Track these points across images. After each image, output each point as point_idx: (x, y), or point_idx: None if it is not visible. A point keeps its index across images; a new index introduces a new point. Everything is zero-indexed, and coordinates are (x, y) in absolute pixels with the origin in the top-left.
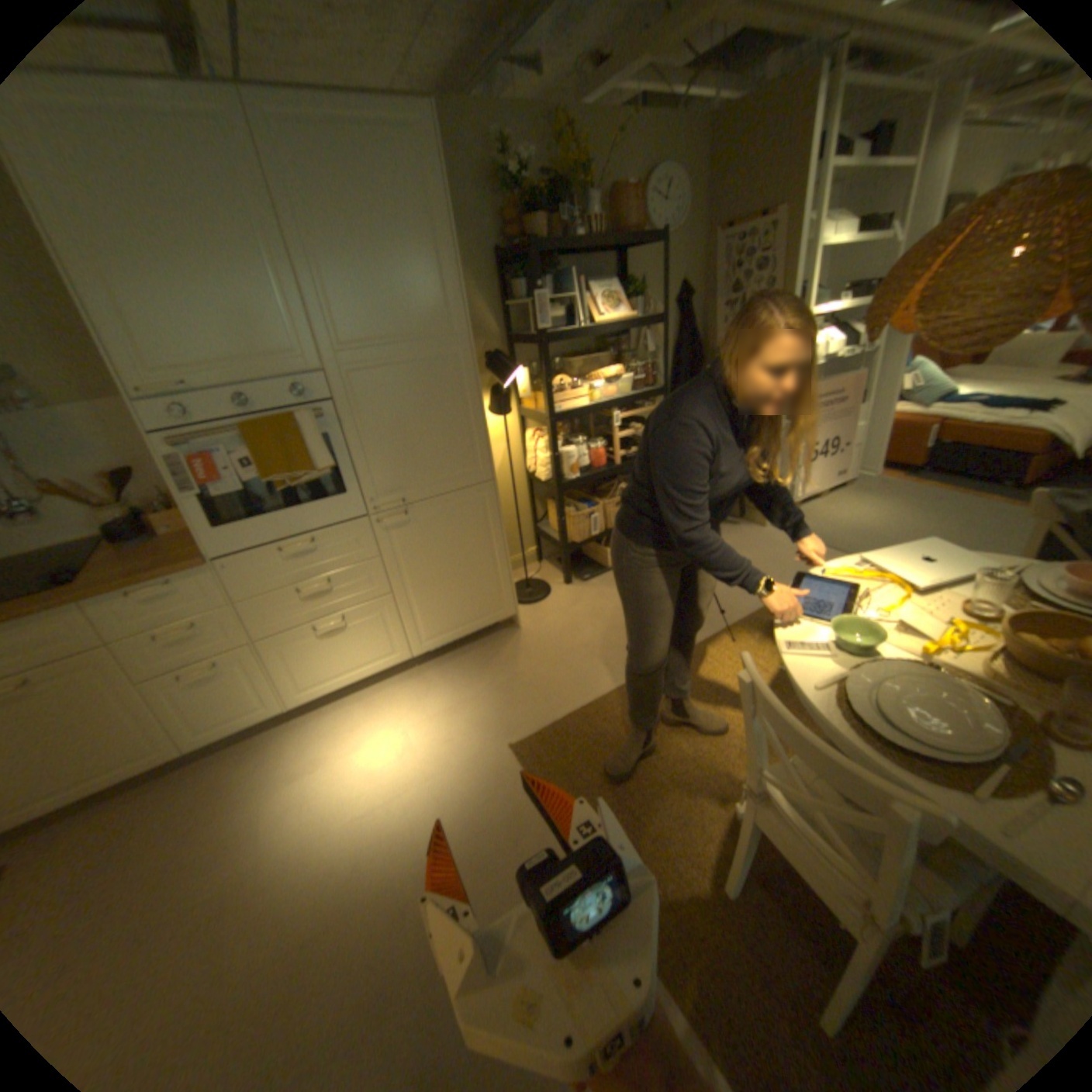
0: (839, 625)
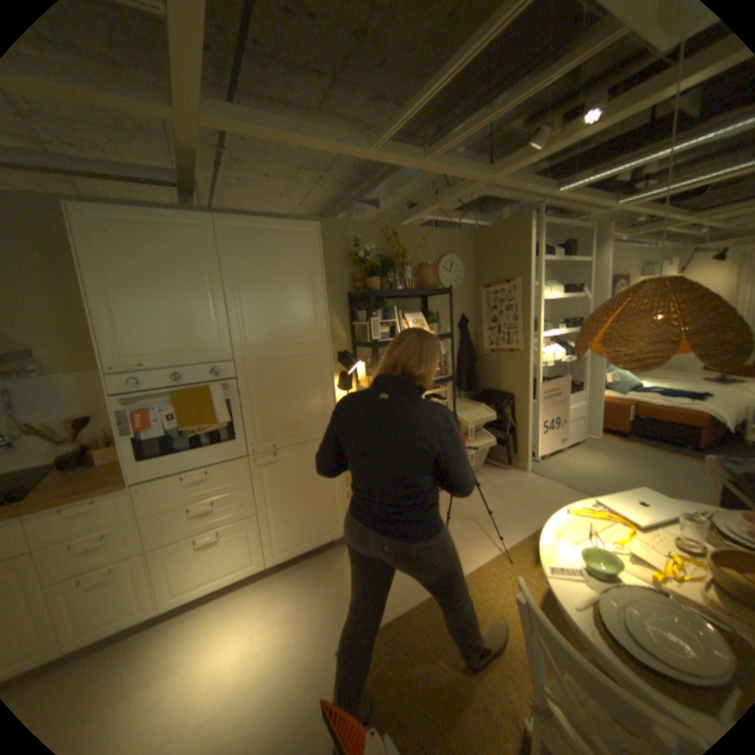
0: (588, 555)
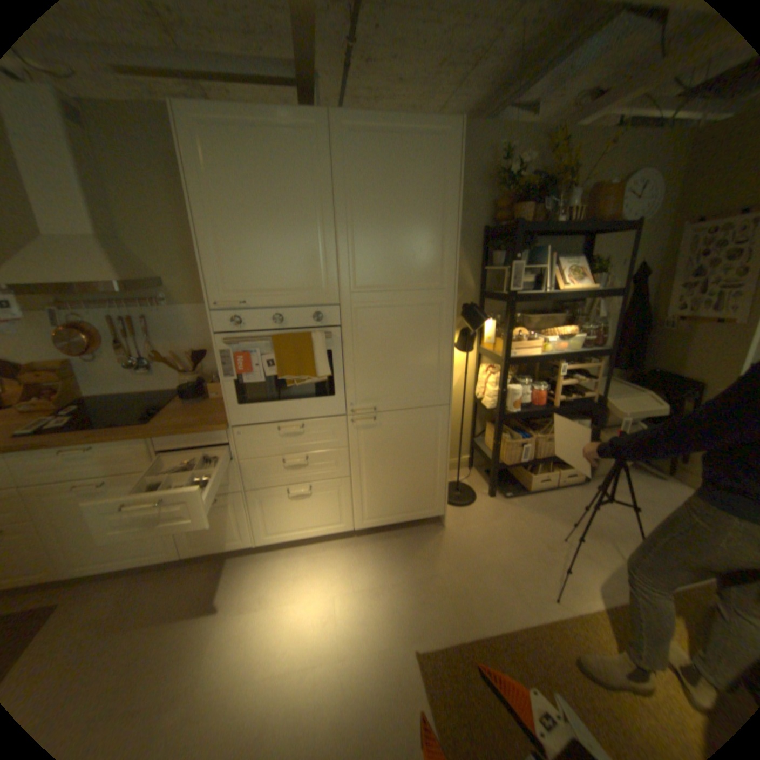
0: None
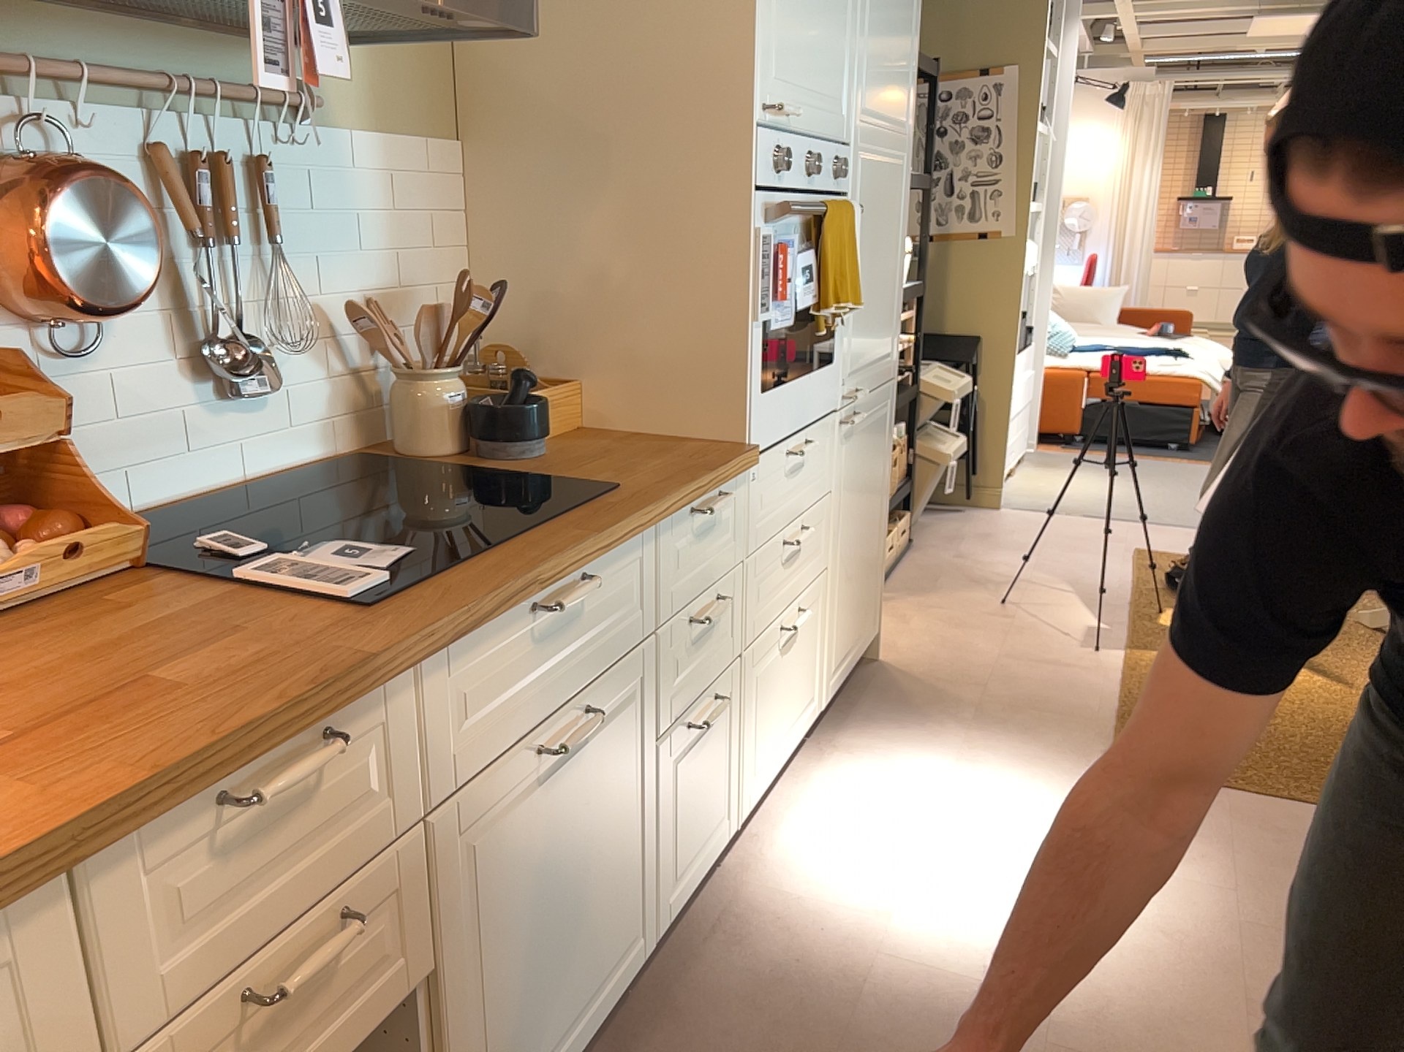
0: None
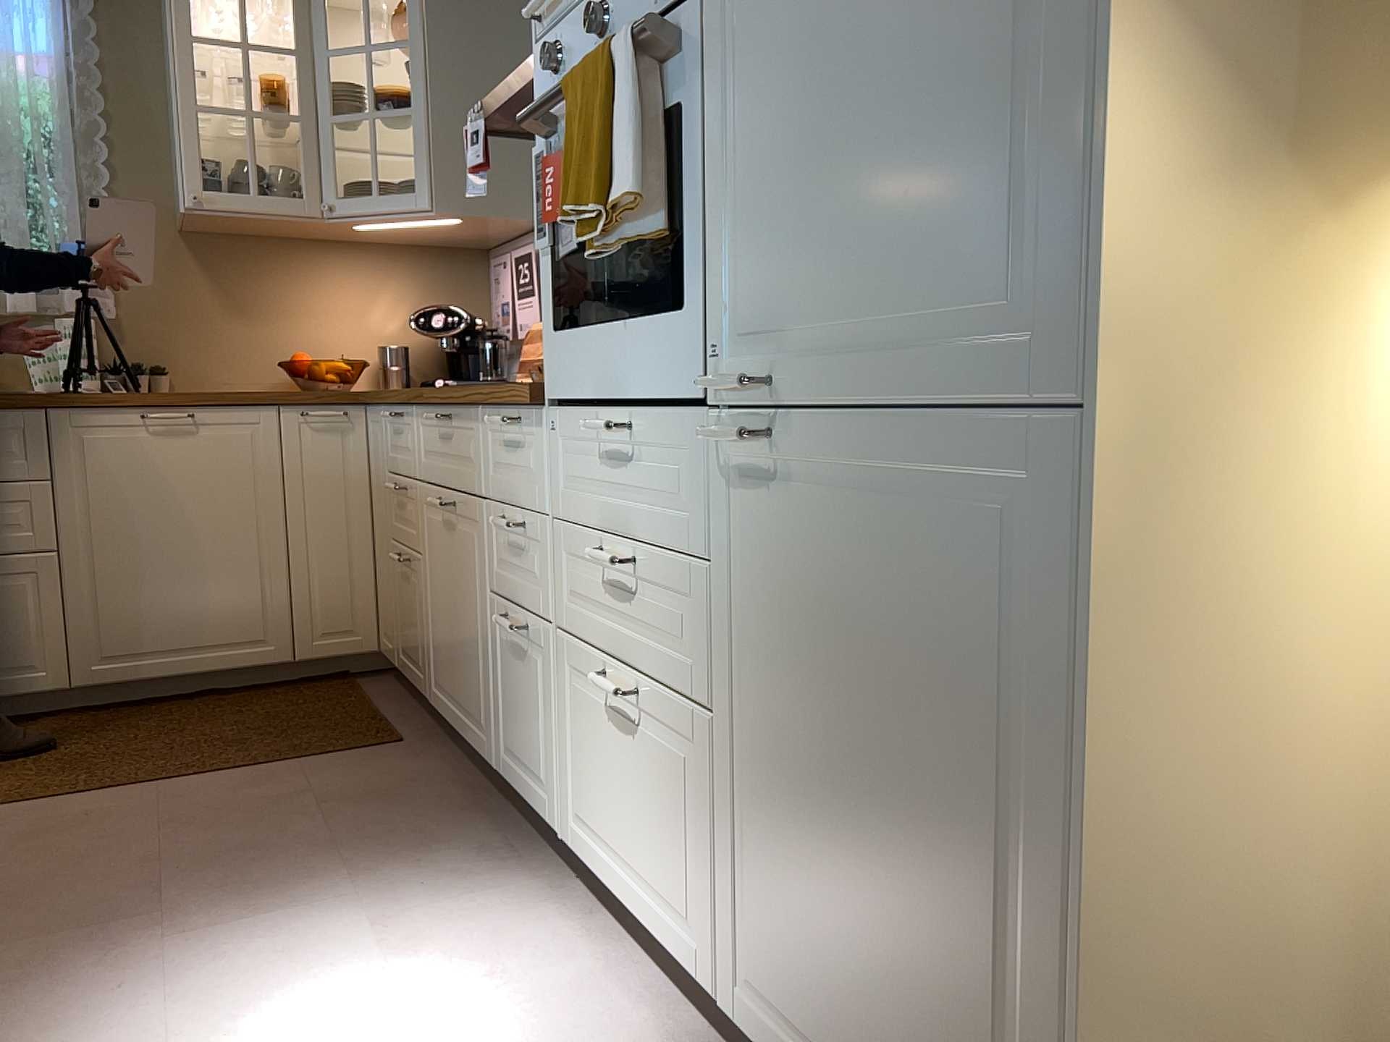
0: None
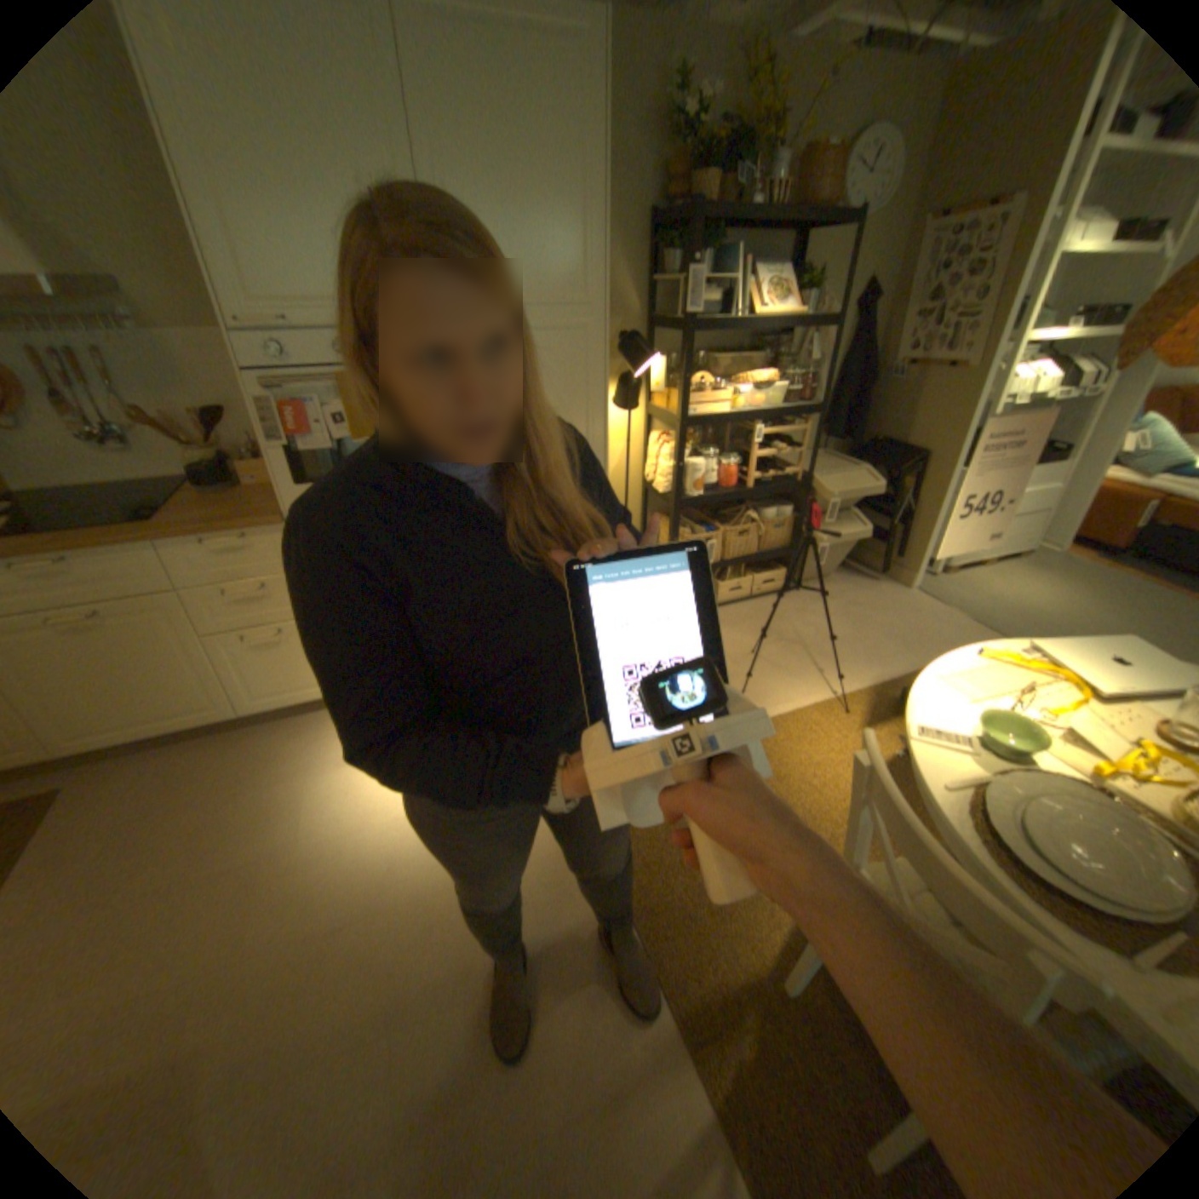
0: (990, 719)
